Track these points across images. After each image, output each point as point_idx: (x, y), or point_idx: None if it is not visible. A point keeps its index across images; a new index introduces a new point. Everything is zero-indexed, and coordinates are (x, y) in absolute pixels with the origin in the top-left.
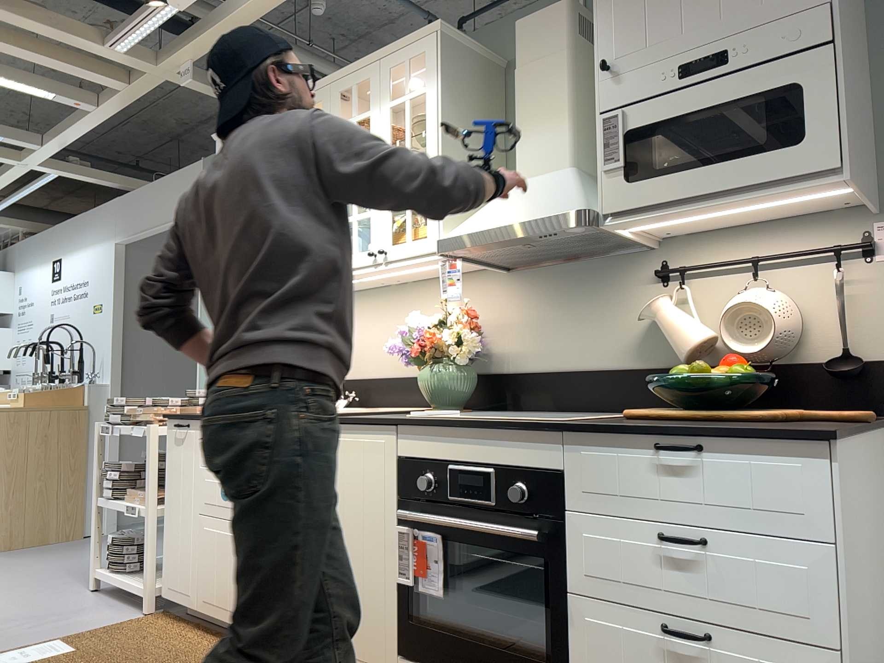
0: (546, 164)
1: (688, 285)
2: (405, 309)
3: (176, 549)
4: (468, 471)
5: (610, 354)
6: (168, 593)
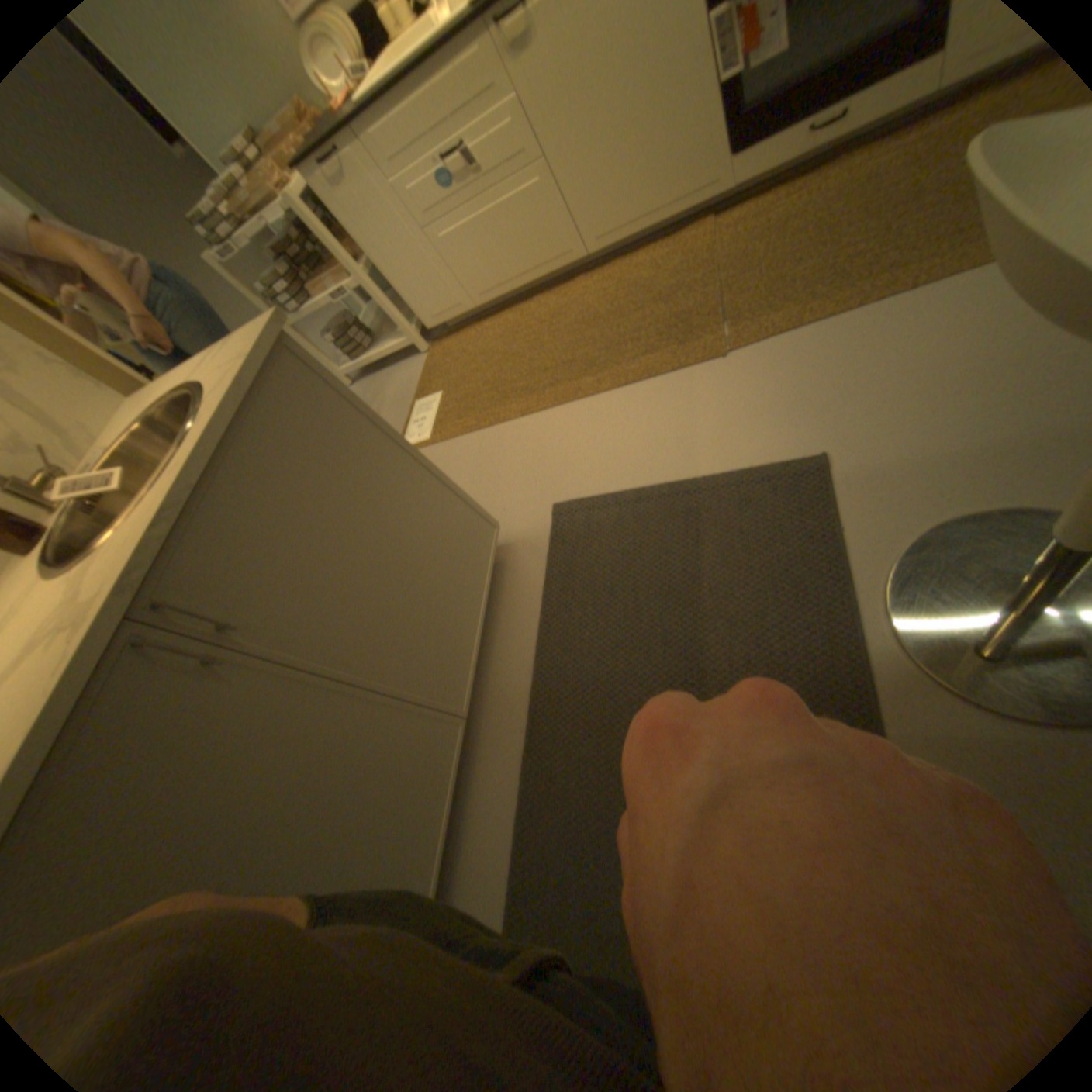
0: None
1: None
2: None
3: (418, 281)
4: None
5: None
6: (434, 320)
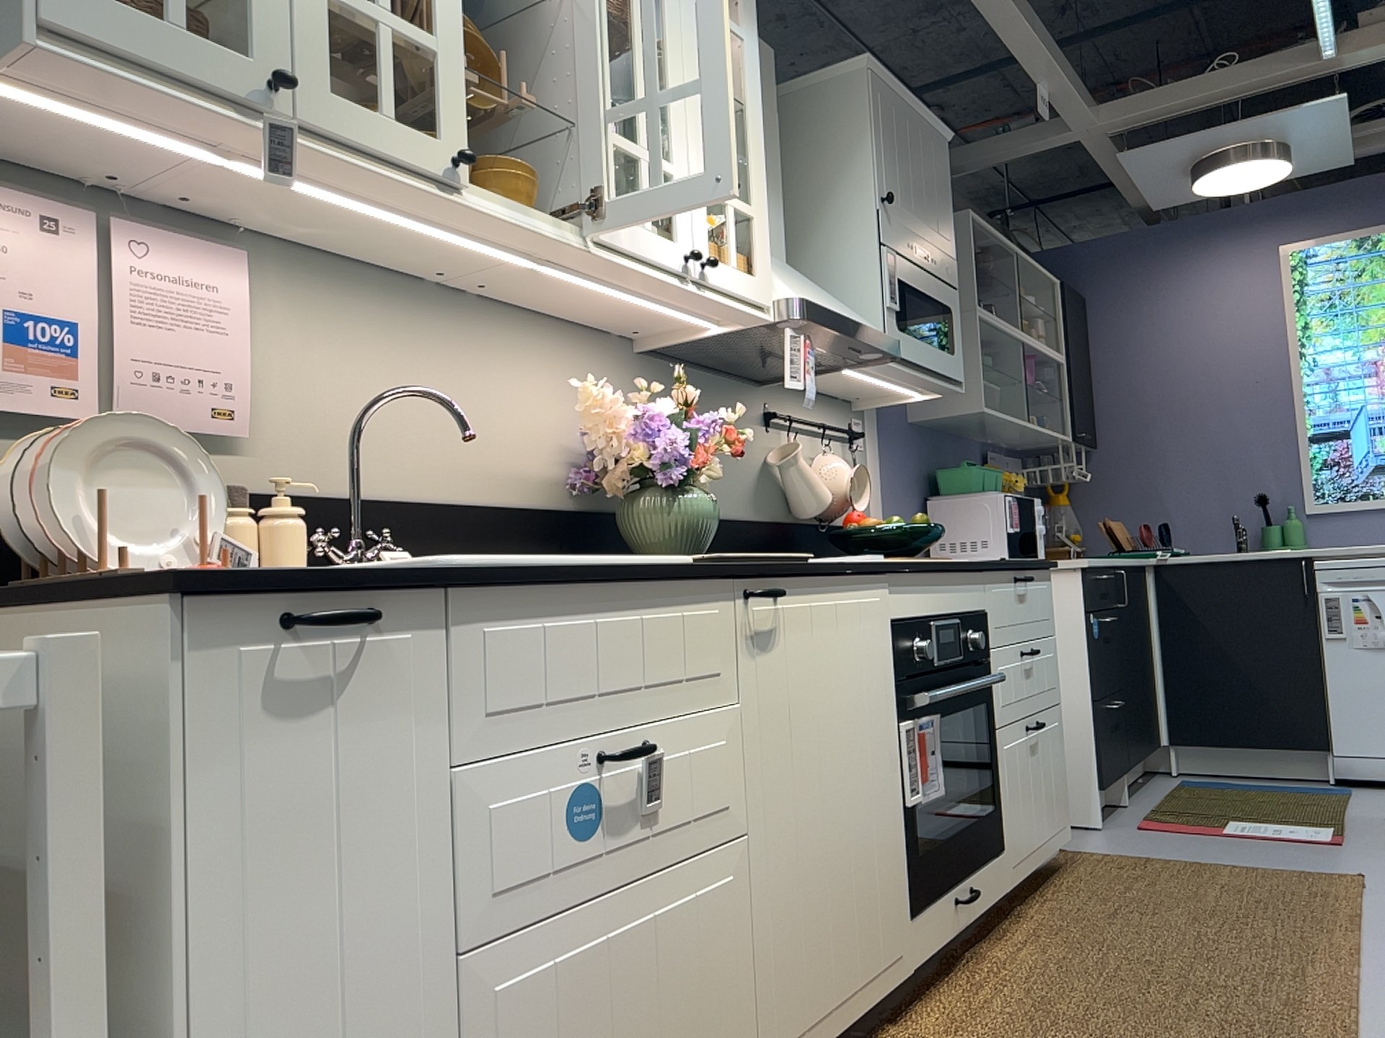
0: (772, 243)
1: (791, 436)
2: (466, 353)
3: None
4: (941, 624)
5: (738, 501)
6: None
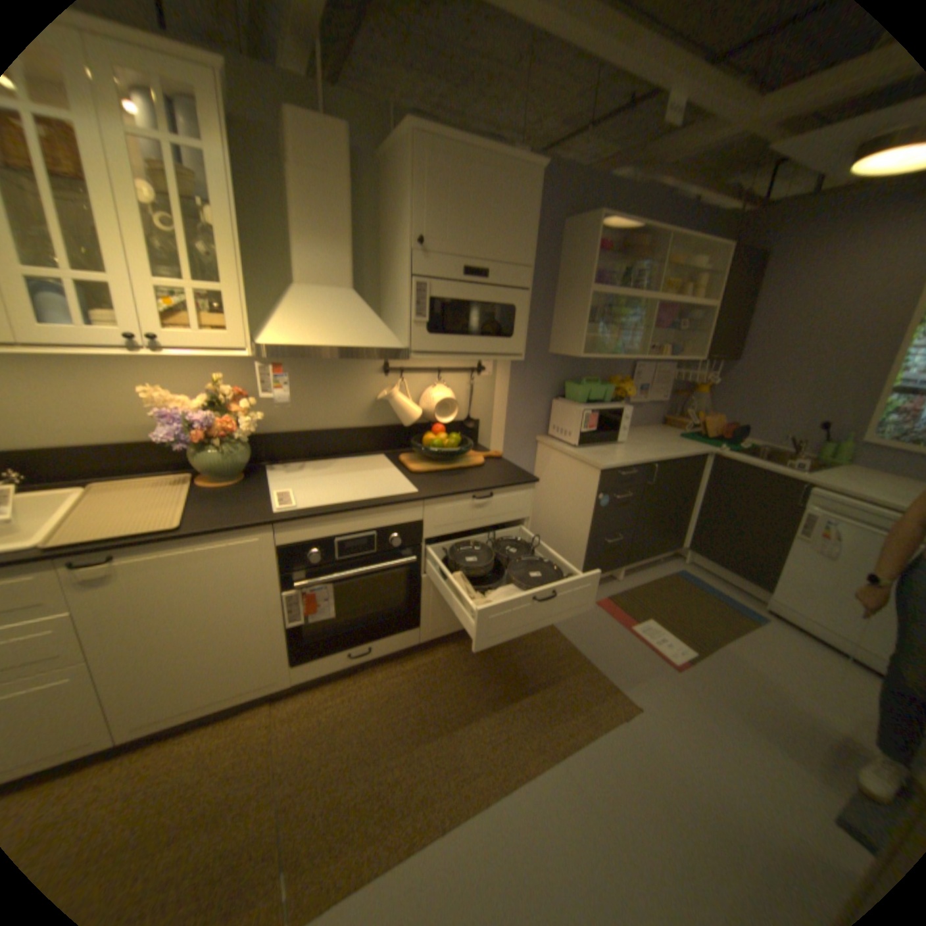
0: (330, 279)
1: (403, 380)
2: (93, 370)
3: None
4: (352, 537)
5: (350, 419)
6: None
